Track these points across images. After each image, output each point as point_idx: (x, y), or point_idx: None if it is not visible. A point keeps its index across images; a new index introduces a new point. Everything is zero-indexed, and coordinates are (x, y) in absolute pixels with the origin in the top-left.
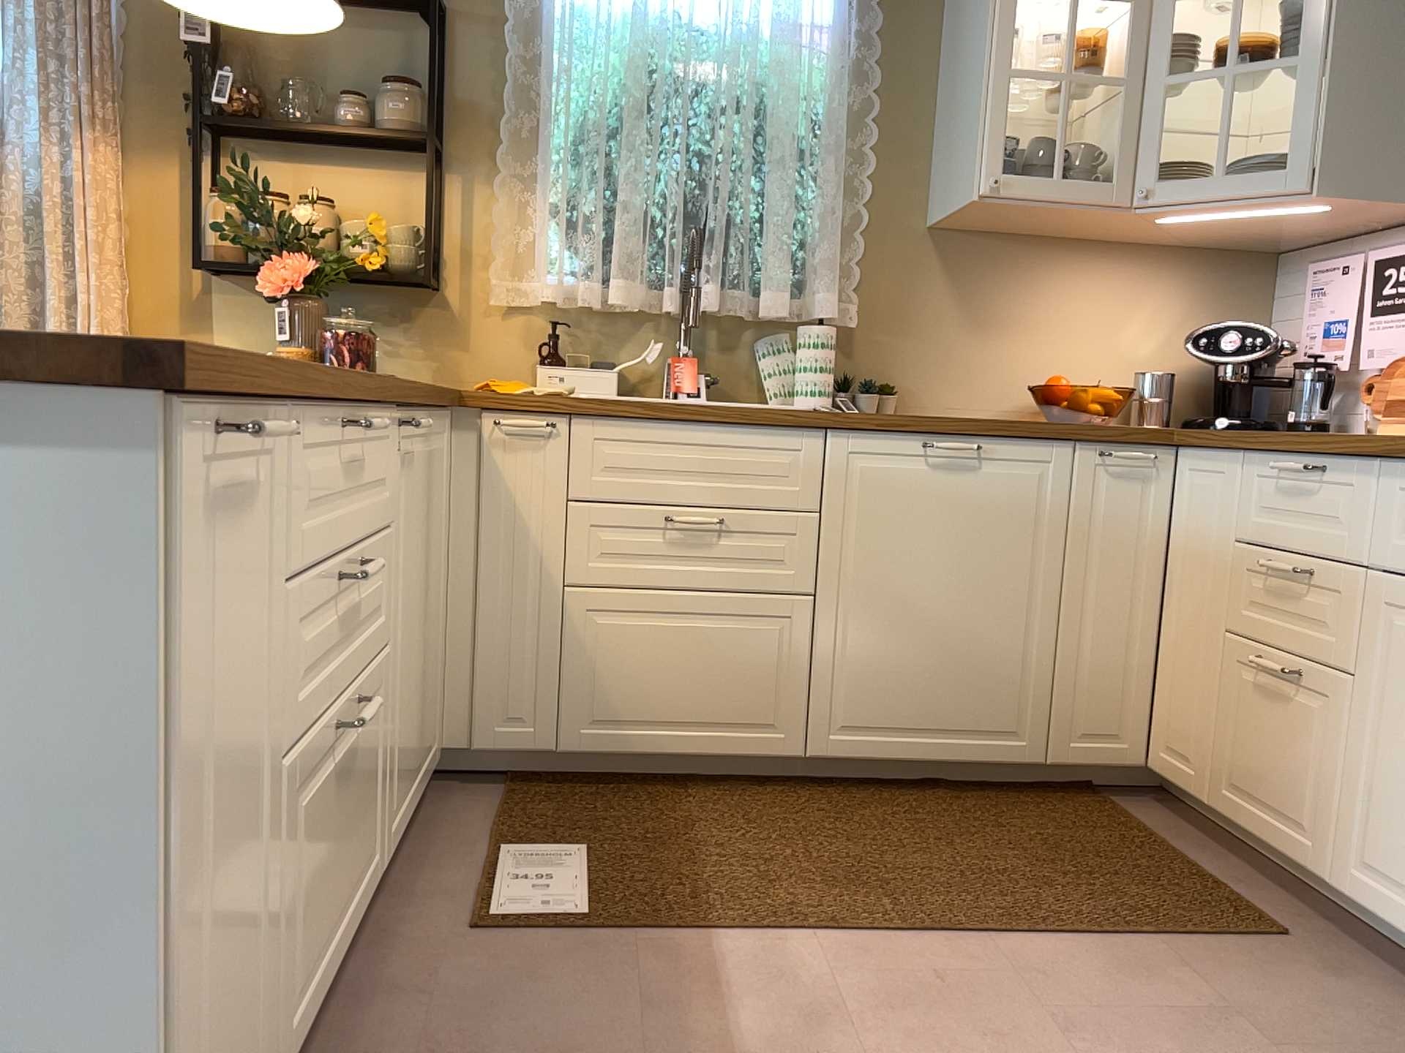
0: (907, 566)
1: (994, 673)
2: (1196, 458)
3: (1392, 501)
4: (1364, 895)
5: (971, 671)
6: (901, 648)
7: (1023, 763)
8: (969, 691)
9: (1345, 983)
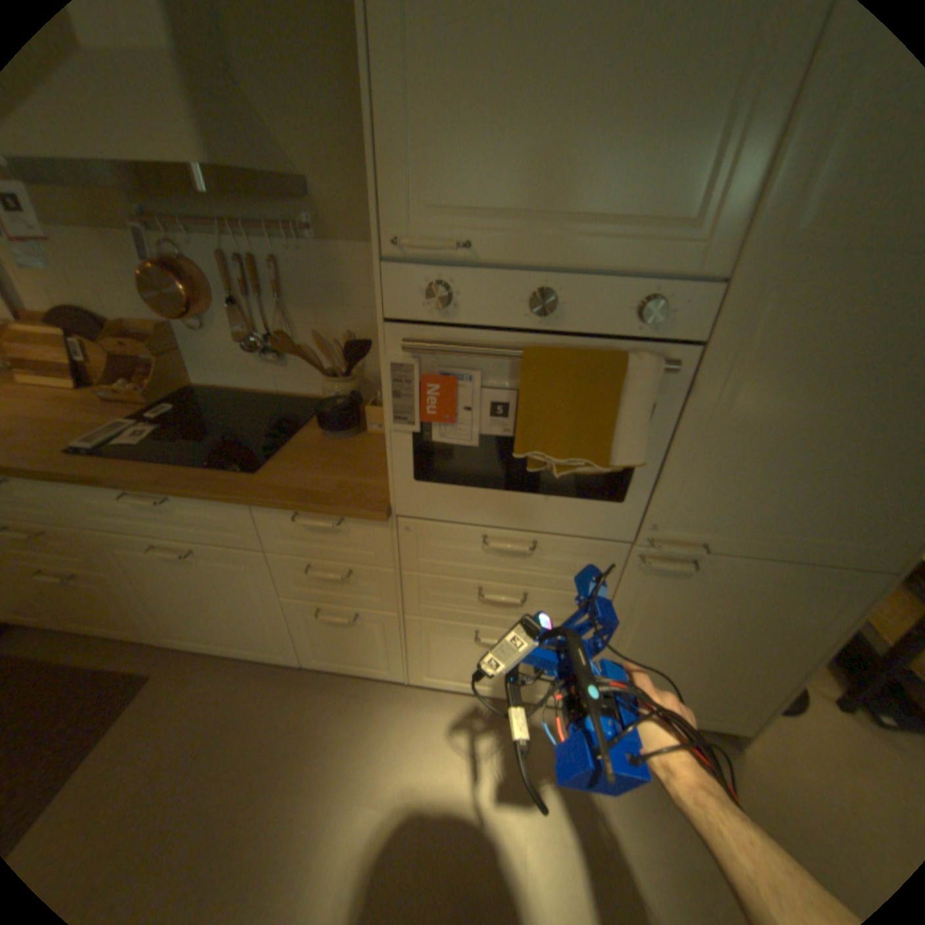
0: None
1: None
2: None
3: (69, 498)
4: (170, 644)
5: None
6: None
7: None
8: None
9: (185, 683)
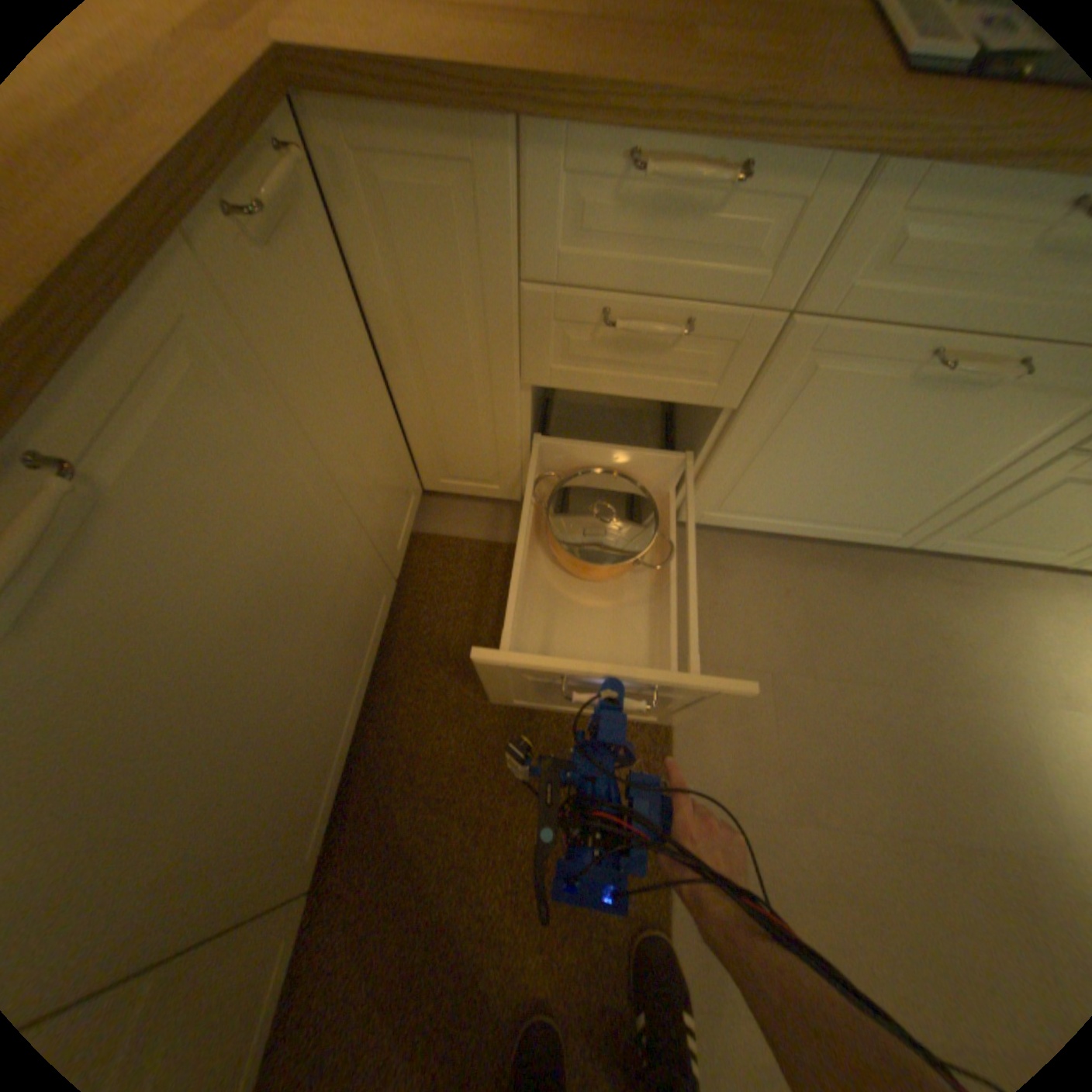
0: (193, 740)
1: (342, 611)
2: (359, 119)
3: (877, 219)
4: (713, 518)
5: (332, 642)
6: (279, 752)
7: (388, 604)
8: (342, 650)
9: (722, 568)
